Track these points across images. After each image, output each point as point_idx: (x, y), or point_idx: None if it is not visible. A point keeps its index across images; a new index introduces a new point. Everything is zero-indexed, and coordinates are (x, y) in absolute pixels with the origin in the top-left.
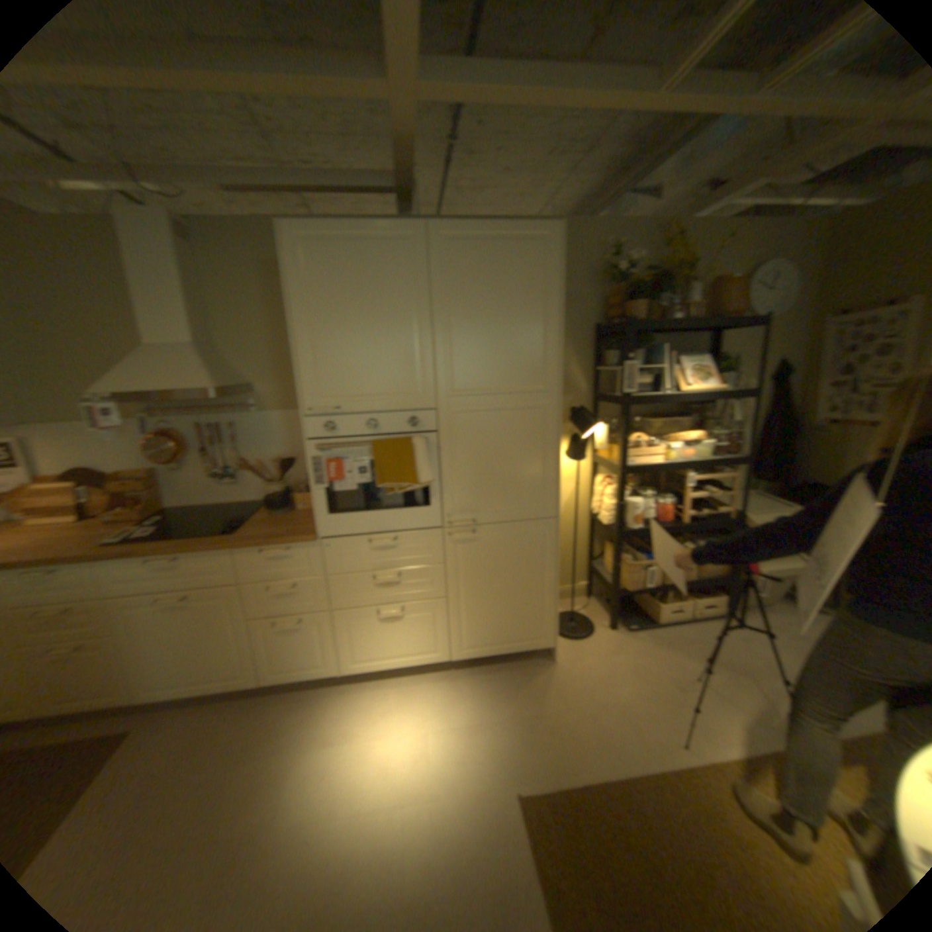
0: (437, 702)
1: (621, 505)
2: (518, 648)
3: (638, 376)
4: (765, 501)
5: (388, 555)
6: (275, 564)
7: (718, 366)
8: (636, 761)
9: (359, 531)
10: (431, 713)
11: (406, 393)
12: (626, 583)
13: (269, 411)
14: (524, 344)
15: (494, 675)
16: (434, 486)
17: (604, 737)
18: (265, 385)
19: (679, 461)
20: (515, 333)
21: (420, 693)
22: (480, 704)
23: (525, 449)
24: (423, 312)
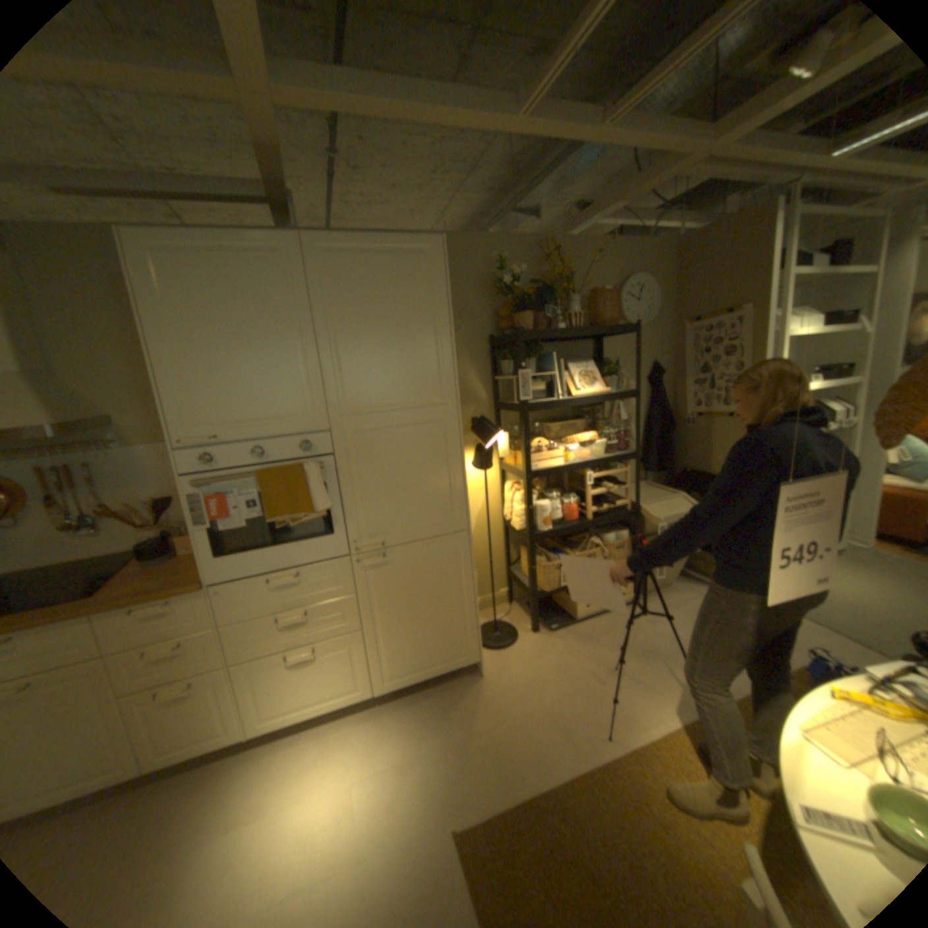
0: (358, 746)
1: (528, 509)
2: (441, 669)
3: (530, 384)
4: (652, 490)
5: (287, 594)
6: (146, 626)
7: (599, 371)
8: (564, 763)
9: (250, 573)
10: (352, 760)
11: (291, 416)
12: (540, 584)
13: (130, 446)
14: (415, 357)
15: (419, 703)
16: (334, 512)
17: (532, 745)
18: (121, 416)
19: (575, 461)
20: (404, 347)
21: (339, 739)
22: (405, 738)
23: (427, 464)
24: (302, 328)
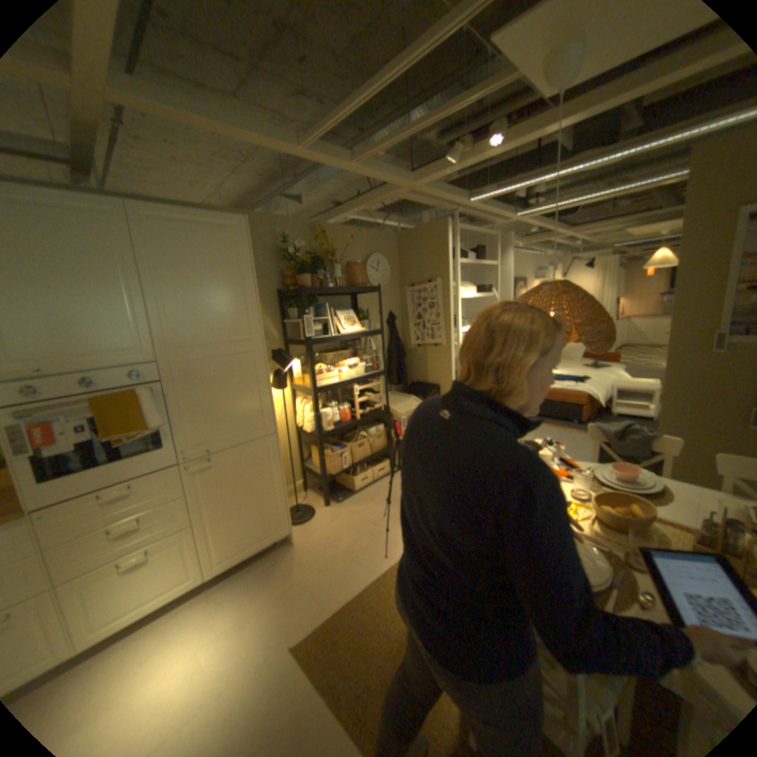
0: (195, 624)
1: (316, 416)
2: (260, 547)
3: (312, 326)
4: (395, 397)
5: (118, 507)
6: None
7: (357, 317)
8: (359, 581)
9: (78, 493)
10: (191, 635)
11: (119, 350)
12: (328, 470)
13: None
14: (228, 304)
15: (243, 577)
16: (162, 430)
17: (335, 578)
18: None
19: (346, 379)
20: (219, 296)
21: (175, 625)
22: (237, 604)
23: (241, 385)
24: (128, 277)
